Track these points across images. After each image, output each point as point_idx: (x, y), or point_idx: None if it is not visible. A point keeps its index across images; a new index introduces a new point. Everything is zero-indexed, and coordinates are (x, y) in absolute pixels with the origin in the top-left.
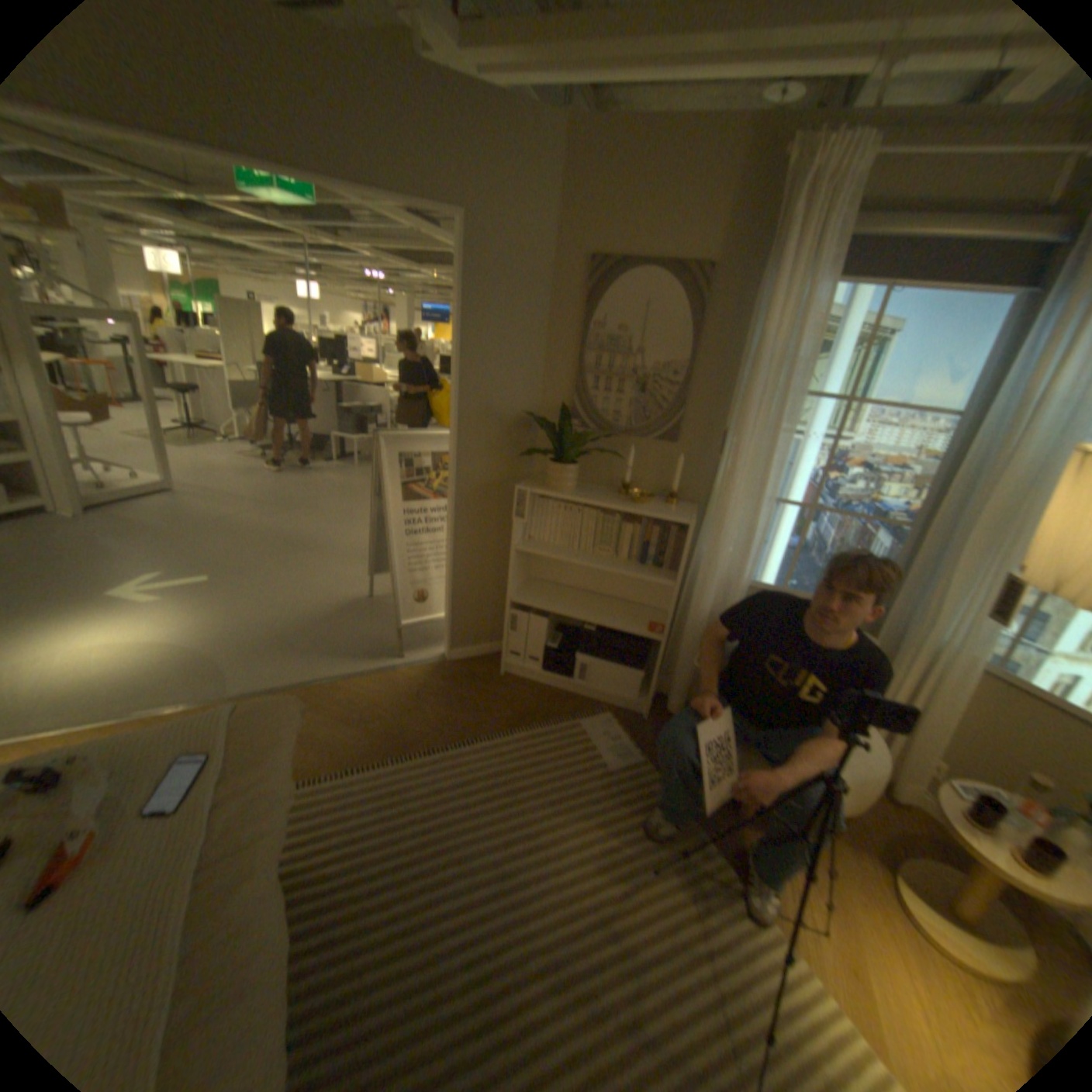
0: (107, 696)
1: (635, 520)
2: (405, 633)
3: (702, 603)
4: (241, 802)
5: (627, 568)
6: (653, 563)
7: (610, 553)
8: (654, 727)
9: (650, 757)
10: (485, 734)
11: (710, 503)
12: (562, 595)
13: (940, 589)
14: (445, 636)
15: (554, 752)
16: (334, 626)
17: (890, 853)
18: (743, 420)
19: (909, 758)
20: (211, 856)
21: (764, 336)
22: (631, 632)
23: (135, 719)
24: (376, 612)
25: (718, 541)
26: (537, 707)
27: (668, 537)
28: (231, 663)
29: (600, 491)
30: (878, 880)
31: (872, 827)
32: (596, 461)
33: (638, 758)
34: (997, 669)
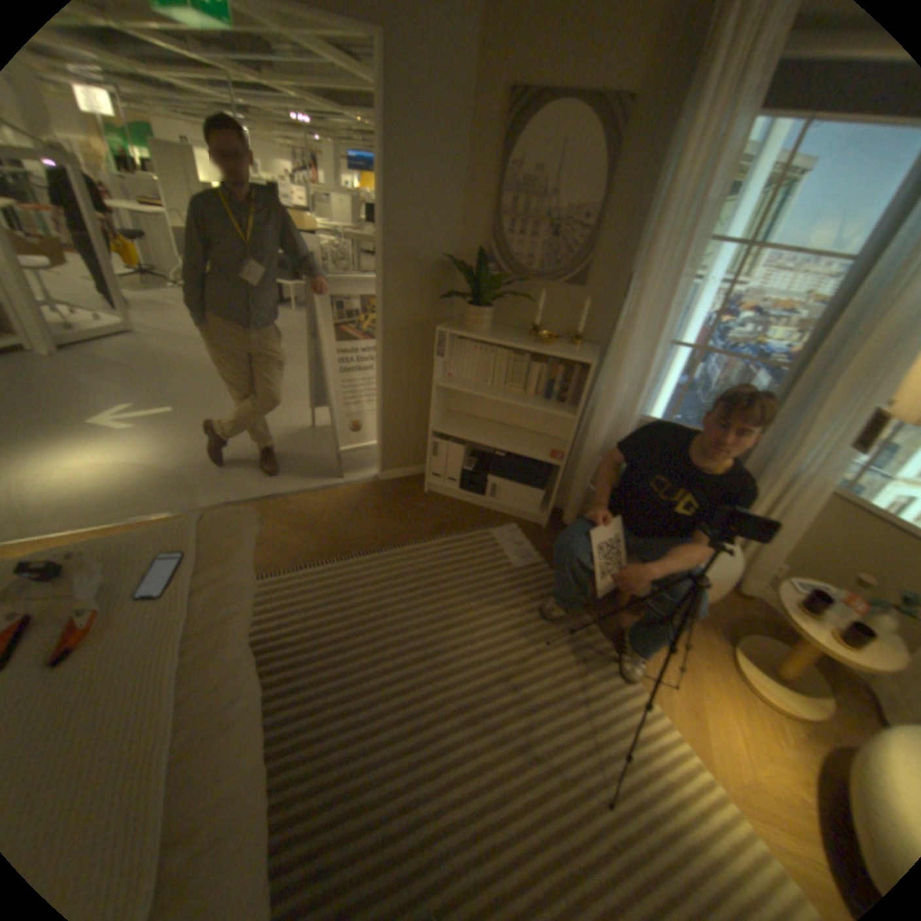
0: (98, 507)
1: (542, 361)
2: (343, 458)
3: (597, 434)
4: (213, 591)
5: (534, 404)
6: (556, 399)
7: (519, 390)
8: (550, 535)
9: (546, 558)
10: (412, 540)
11: (611, 346)
12: (477, 427)
13: (807, 423)
14: (377, 461)
15: (468, 554)
16: (283, 452)
17: (732, 632)
18: (648, 264)
19: (758, 562)
20: (192, 631)
21: (677, 177)
22: (535, 459)
23: (124, 525)
24: (318, 441)
25: (616, 380)
26: (455, 519)
27: (571, 376)
28: (198, 481)
29: (512, 334)
30: (722, 651)
31: (721, 612)
32: (509, 305)
33: (537, 559)
34: (844, 491)
